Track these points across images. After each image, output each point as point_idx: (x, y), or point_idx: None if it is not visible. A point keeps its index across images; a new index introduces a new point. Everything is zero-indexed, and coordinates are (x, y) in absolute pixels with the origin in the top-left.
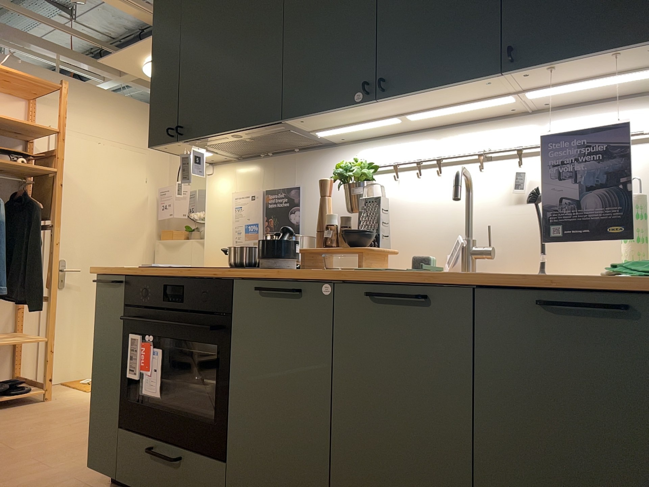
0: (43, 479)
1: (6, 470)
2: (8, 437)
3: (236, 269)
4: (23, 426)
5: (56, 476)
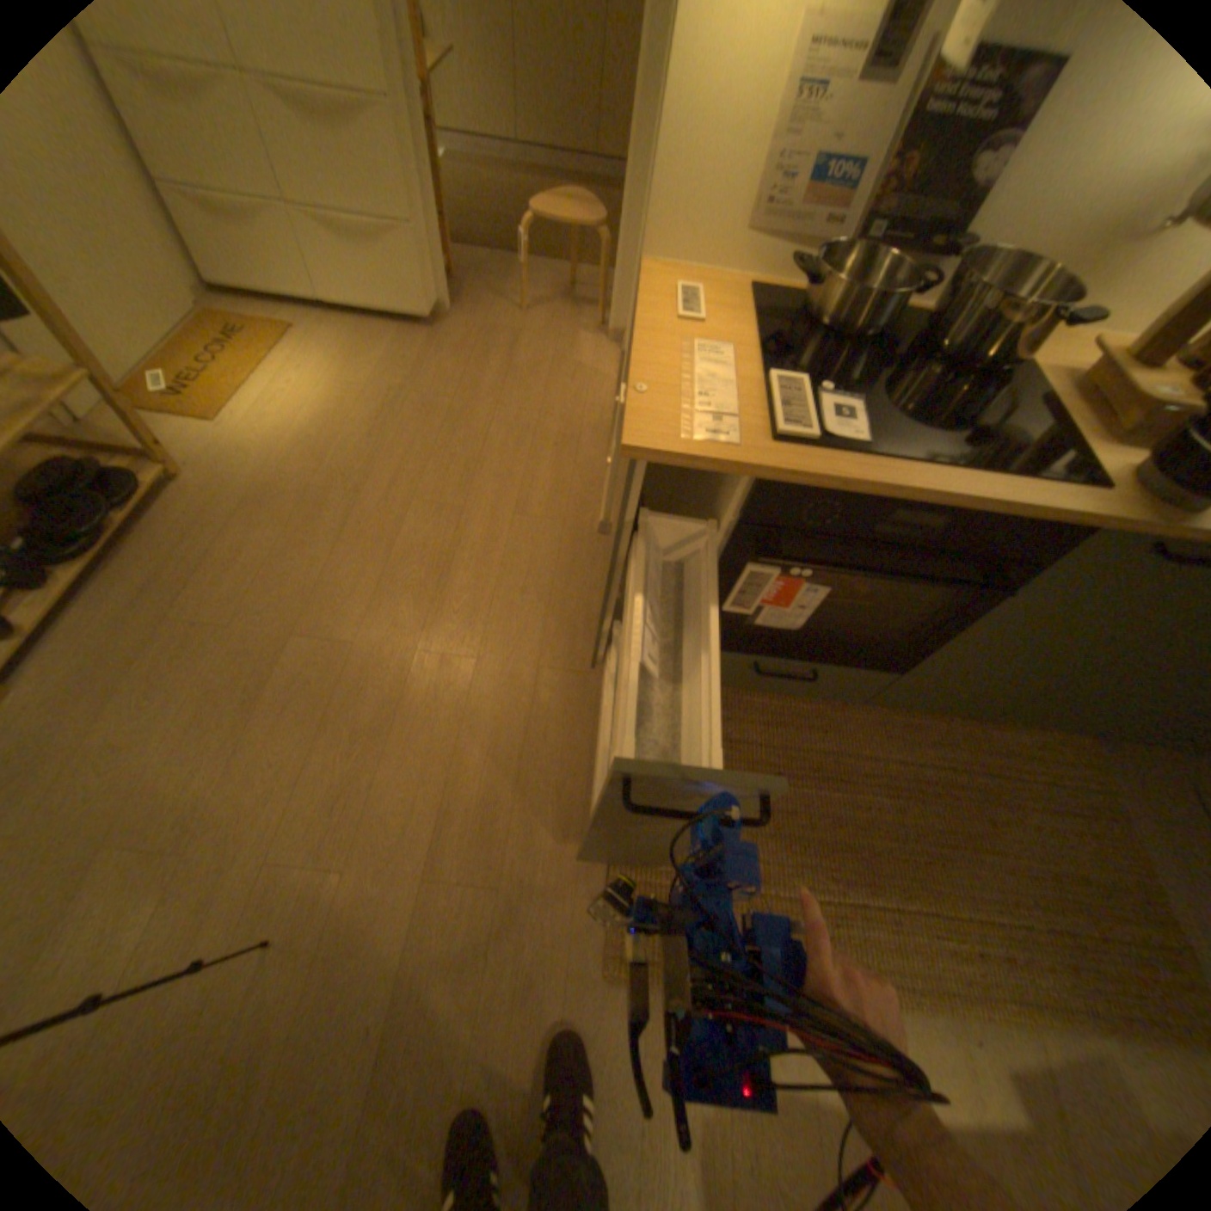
0: (501, 686)
1: (423, 695)
2: (289, 615)
3: (1099, 491)
4: (266, 576)
5: (508, 672)
